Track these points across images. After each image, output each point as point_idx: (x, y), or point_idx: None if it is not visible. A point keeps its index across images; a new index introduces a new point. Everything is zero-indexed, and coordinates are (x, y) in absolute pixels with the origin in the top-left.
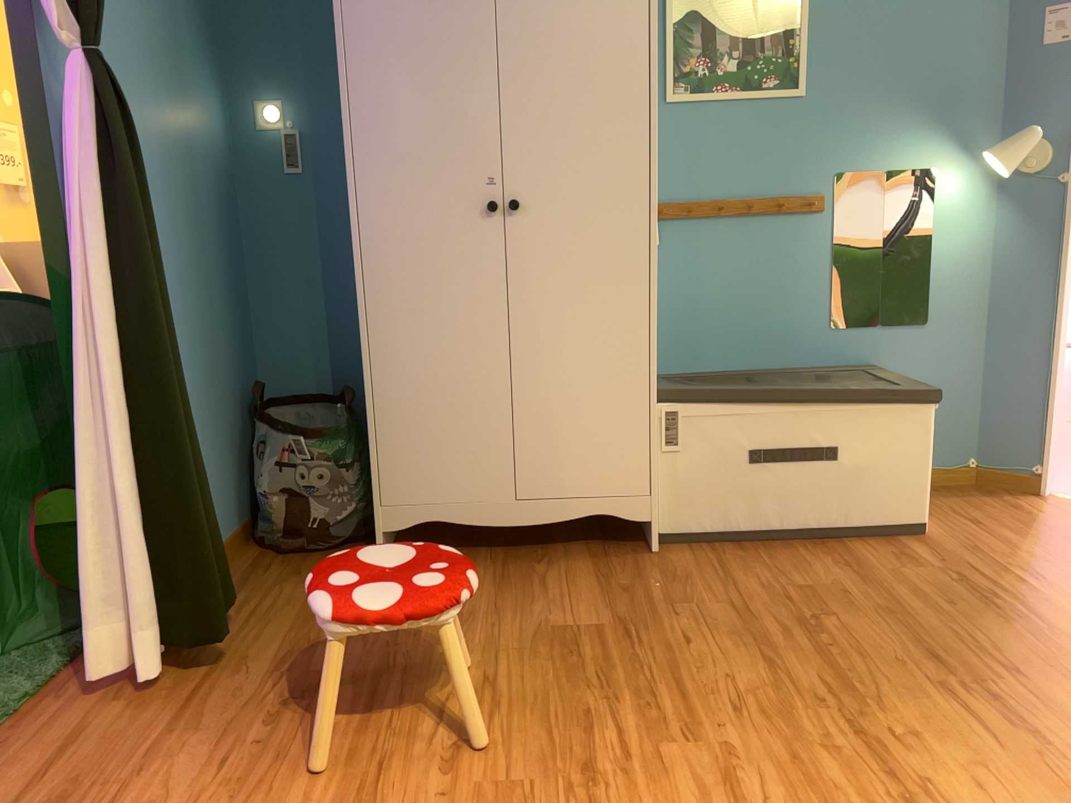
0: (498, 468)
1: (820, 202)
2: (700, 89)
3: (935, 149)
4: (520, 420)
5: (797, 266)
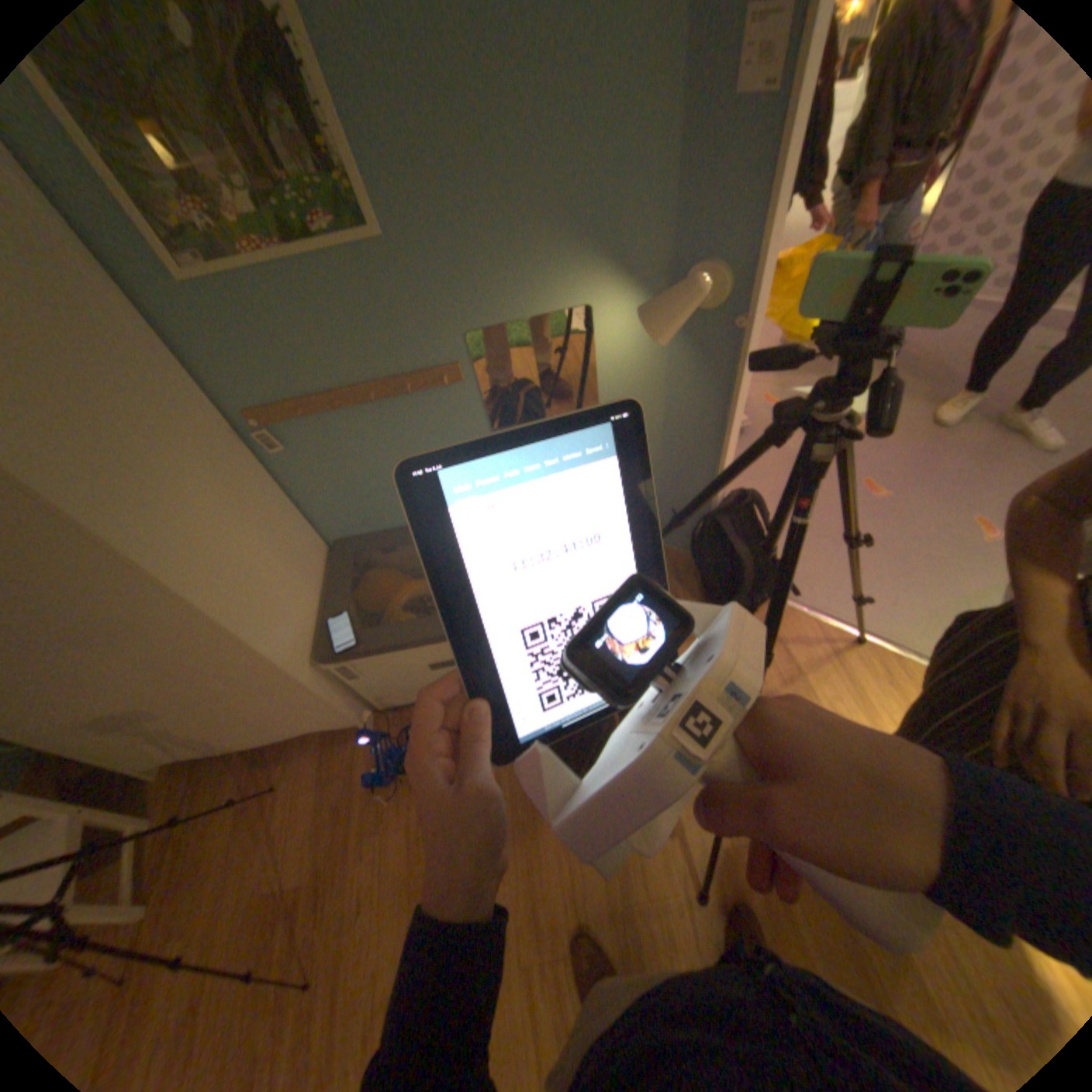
0: (201, 736)
1: (456, 374)
2: (219, 252)
3: (588, 280)
4: (194, 710)
5: (455, 437)
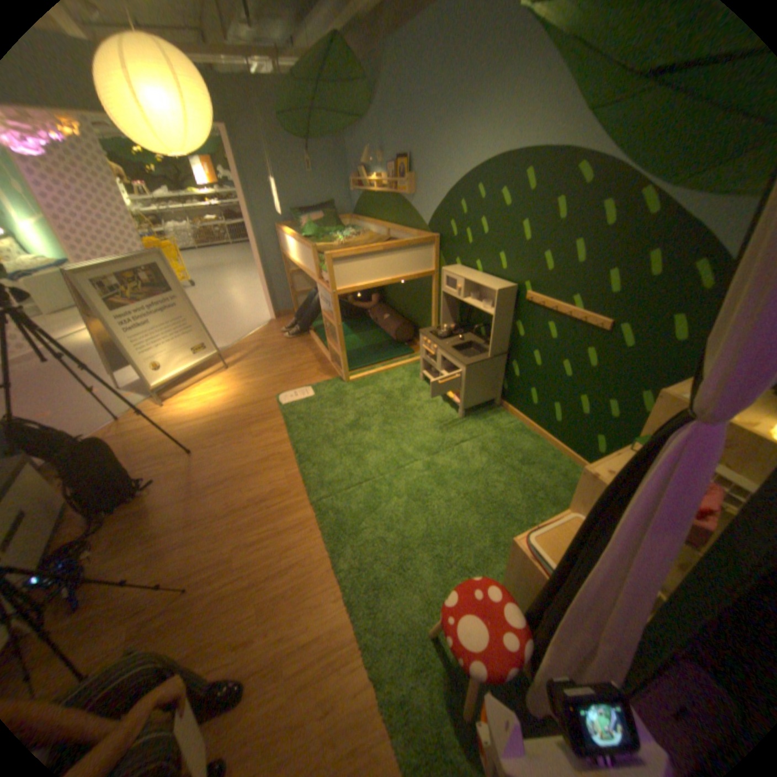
0: None
1: None
2: None
3: None
4: None
5: None
